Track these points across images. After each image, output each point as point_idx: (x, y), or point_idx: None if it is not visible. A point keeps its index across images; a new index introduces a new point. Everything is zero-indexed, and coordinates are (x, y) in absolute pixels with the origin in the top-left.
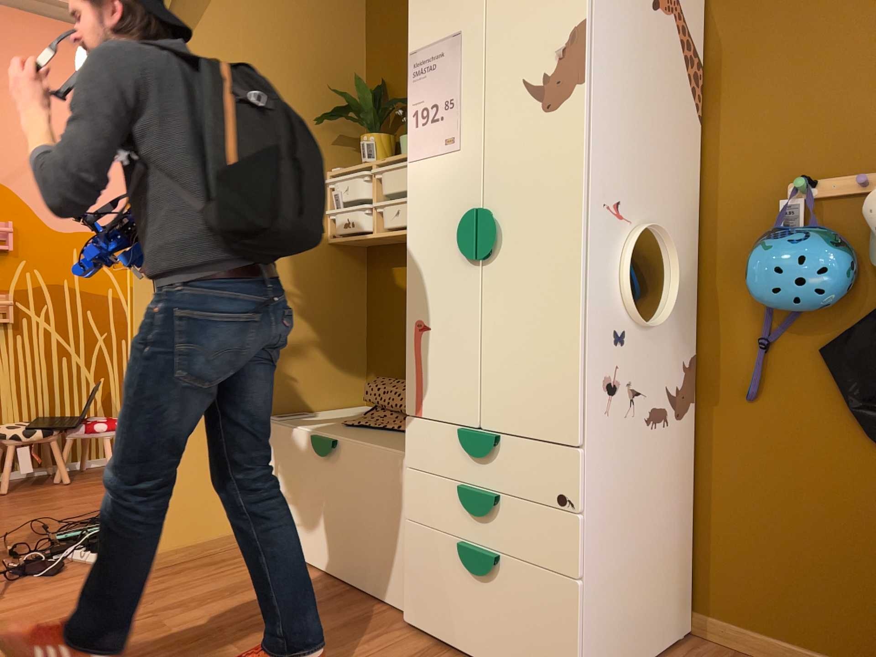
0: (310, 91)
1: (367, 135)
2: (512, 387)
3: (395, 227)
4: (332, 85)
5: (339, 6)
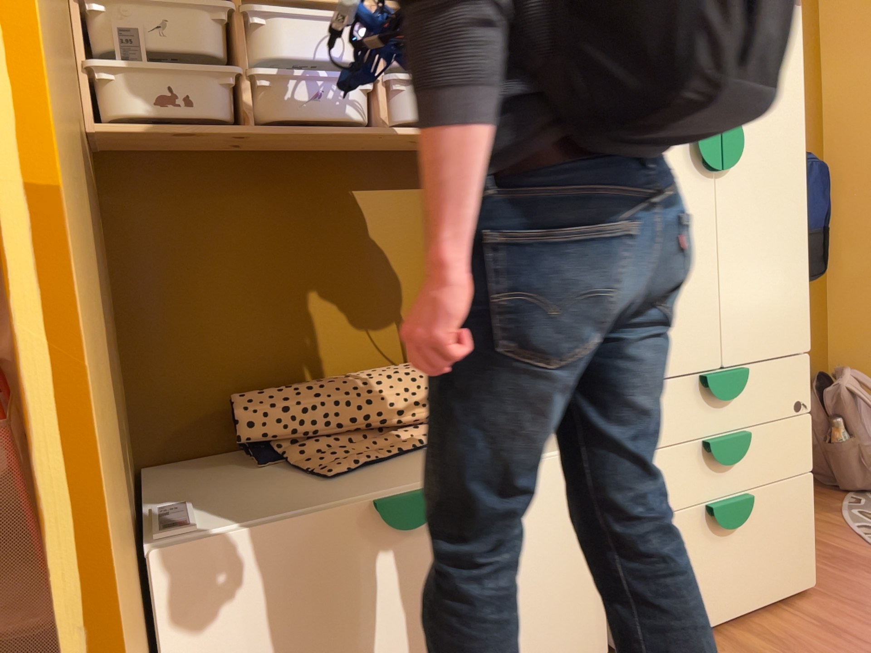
0: None
1: None
2: (754, 311)
3: (314, 122)
4: None
5: None
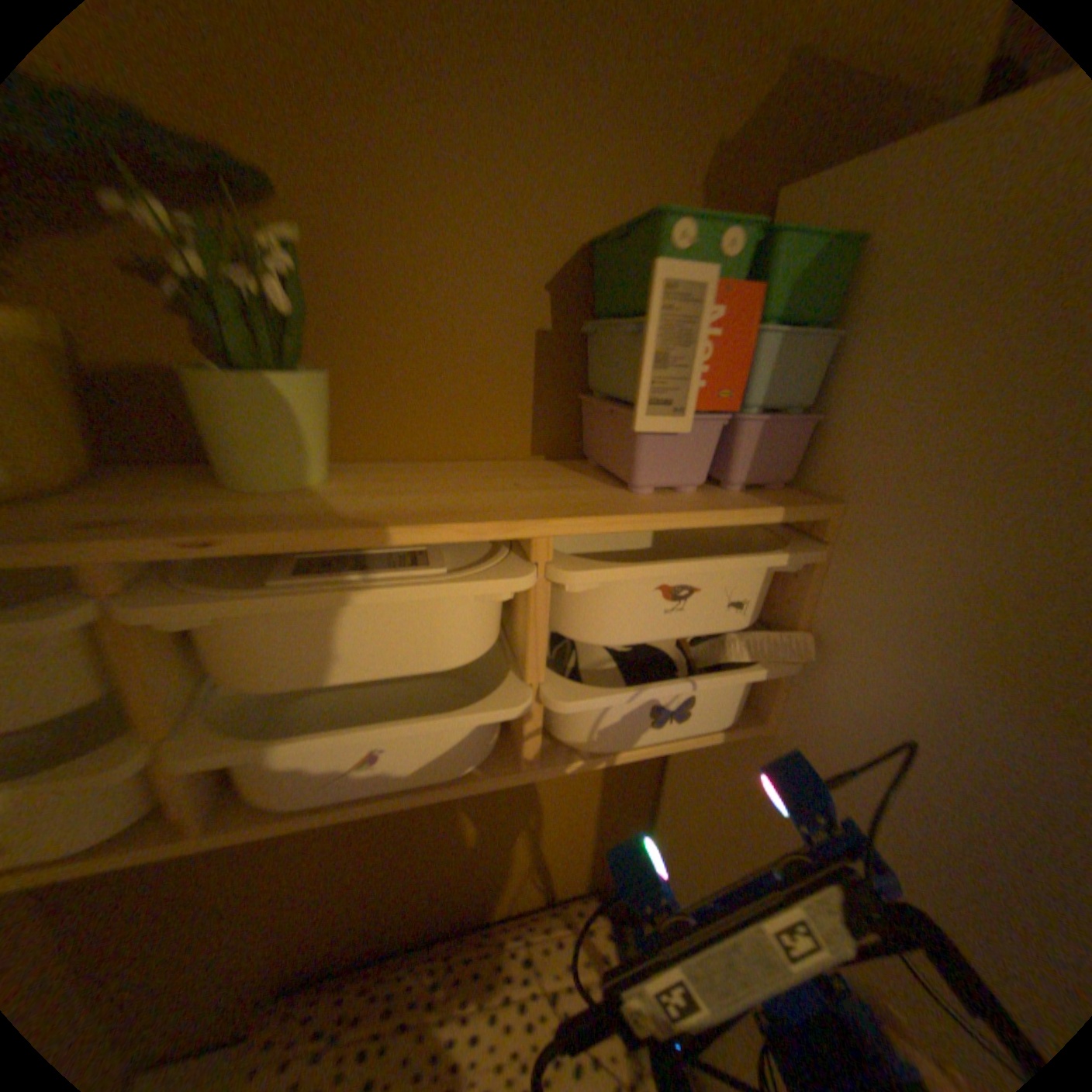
0: None
1: None
2: None
3: (365, 790)
4: None
5: None
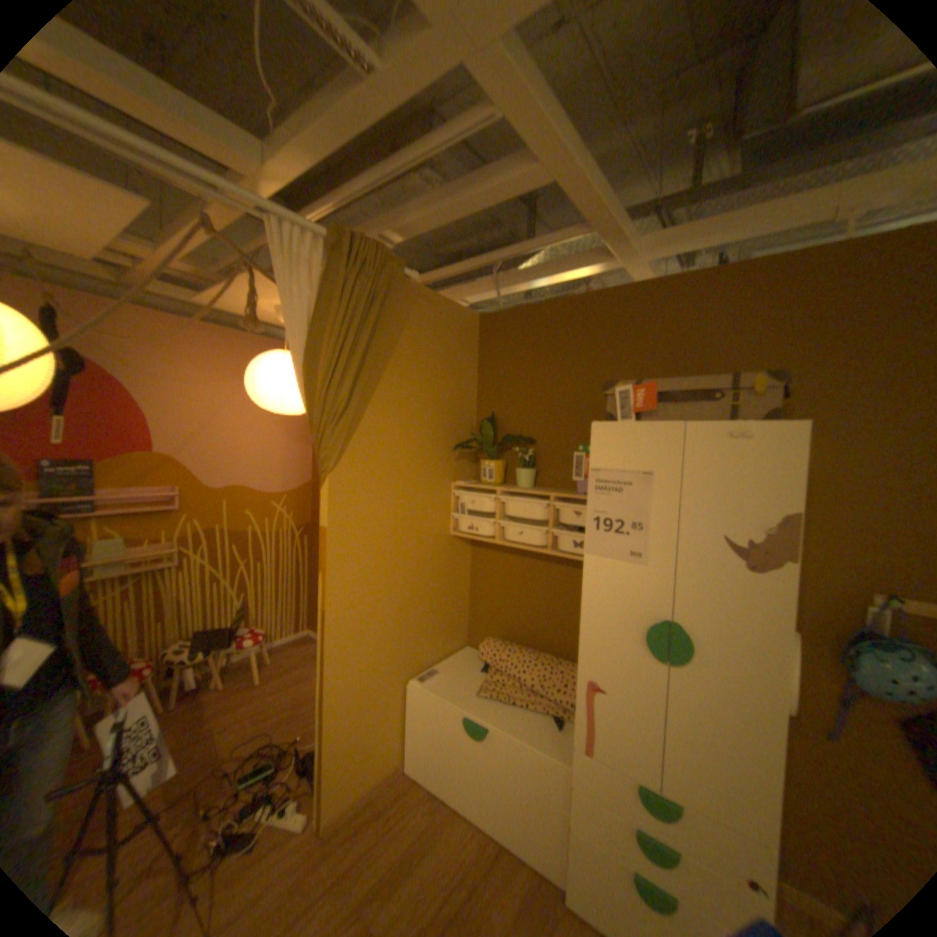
0: (445, 425)
1: (488, 461)
2: (702, 776)
3: (519, 544)
4: (458, 418)
5: (463, 357)
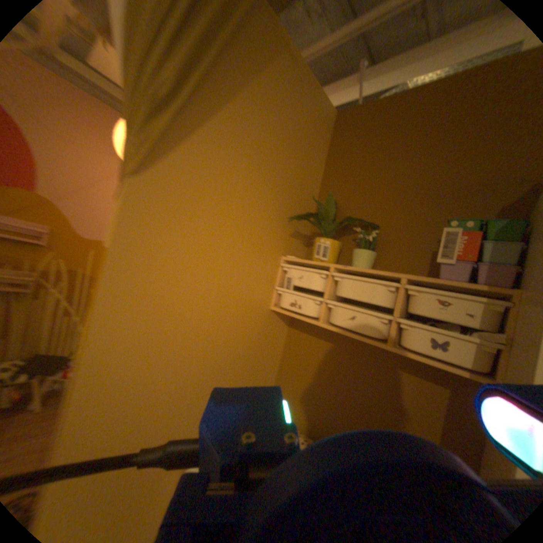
0: (287, 196)
1: (324, 239)
2: None
3: (349, 330)
4: (300, 195)
5: (316, 140)
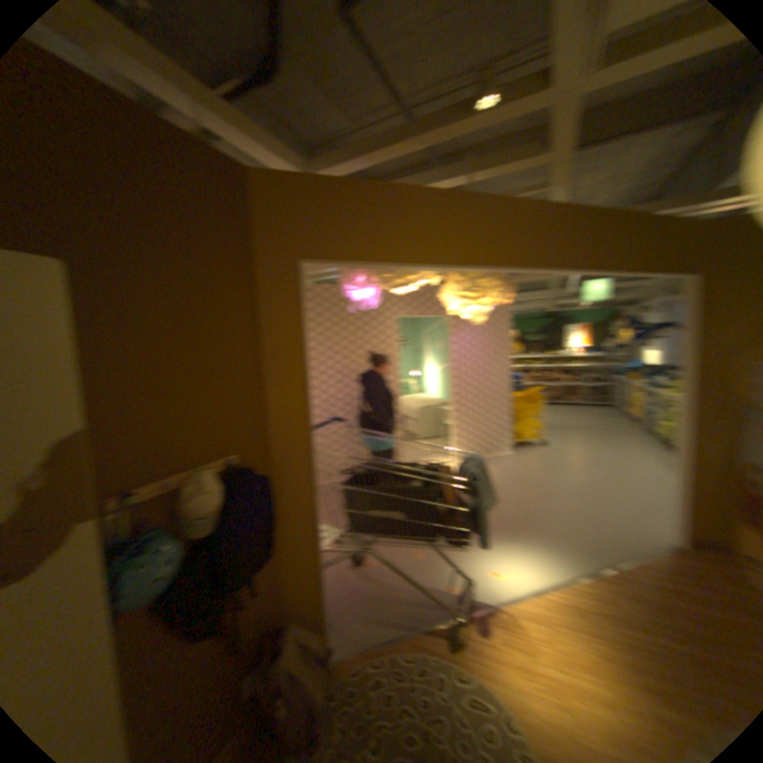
0: None
1: None
2: None
3: None
4: None
5: None
